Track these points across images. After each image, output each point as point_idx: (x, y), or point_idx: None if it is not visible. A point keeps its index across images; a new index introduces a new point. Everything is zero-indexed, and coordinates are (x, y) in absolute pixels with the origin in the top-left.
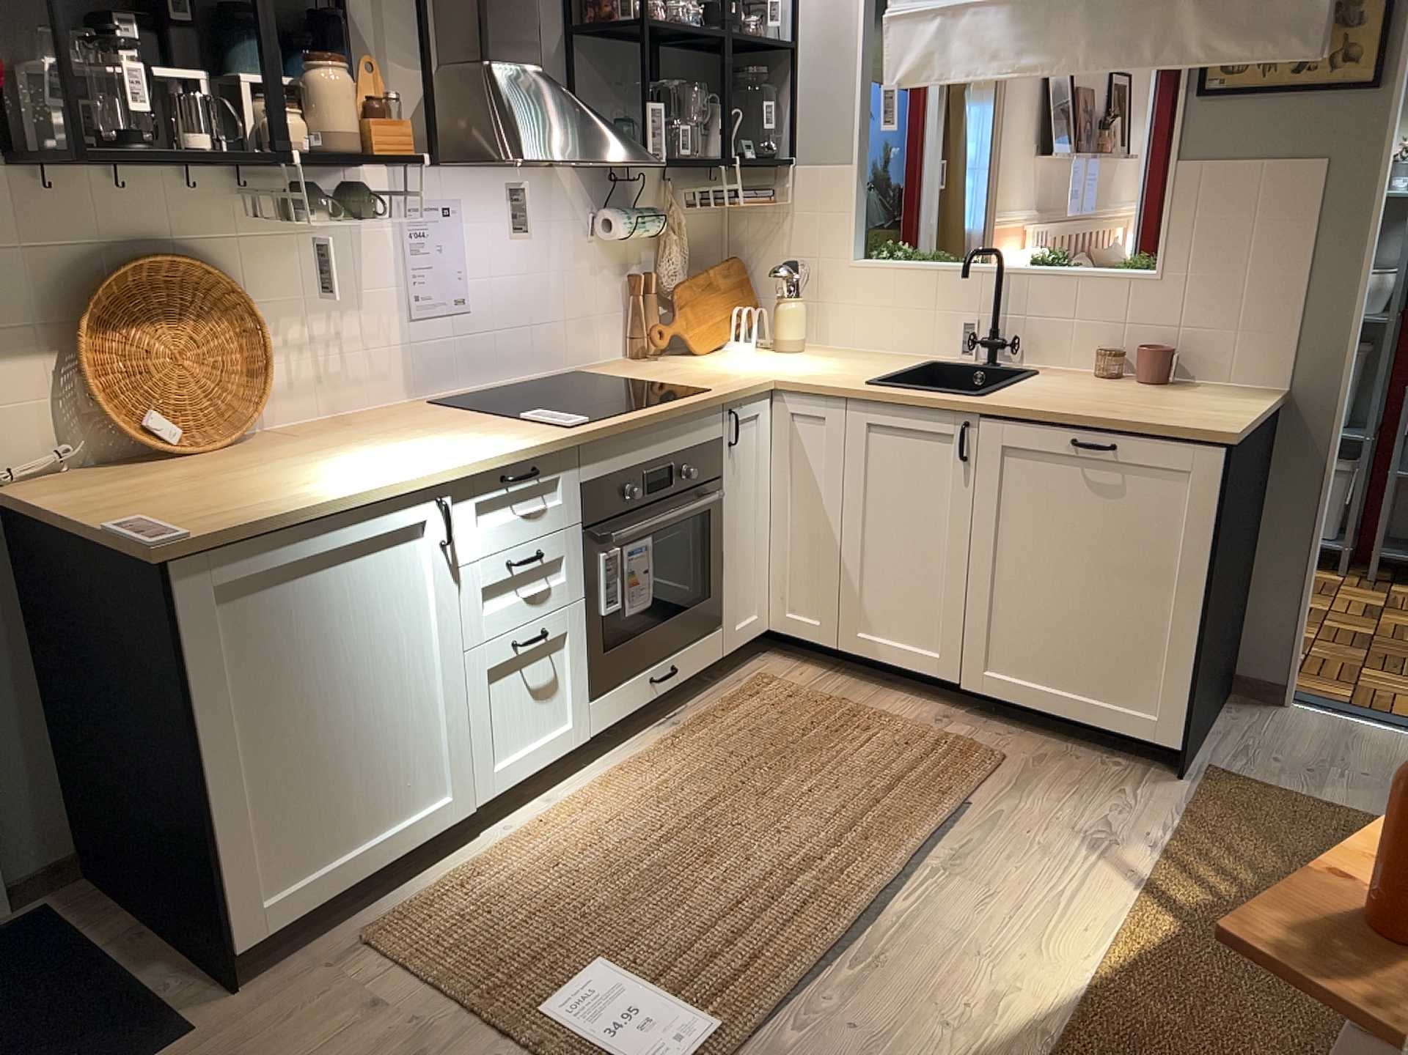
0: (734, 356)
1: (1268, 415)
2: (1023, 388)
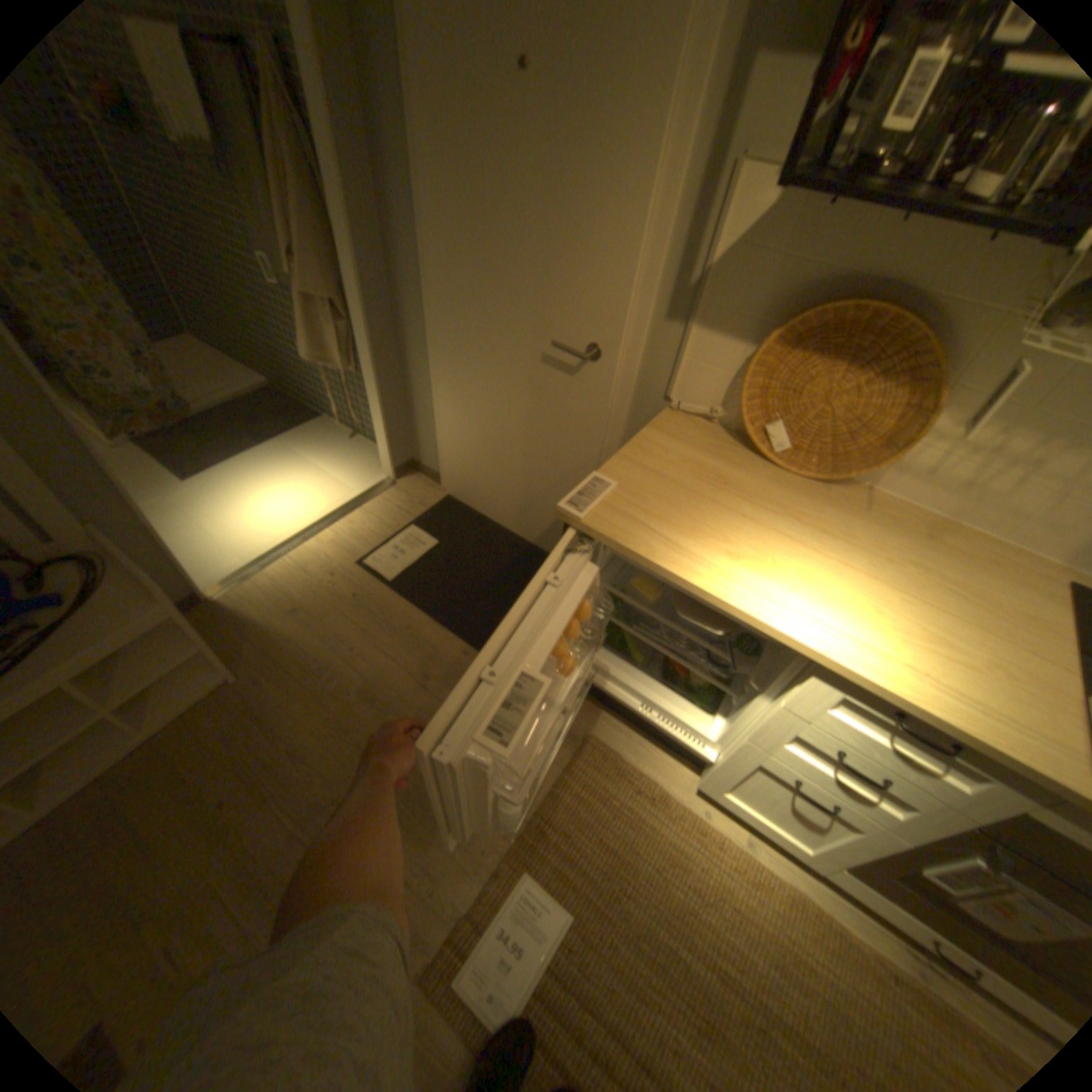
0: None
1: None
2: None
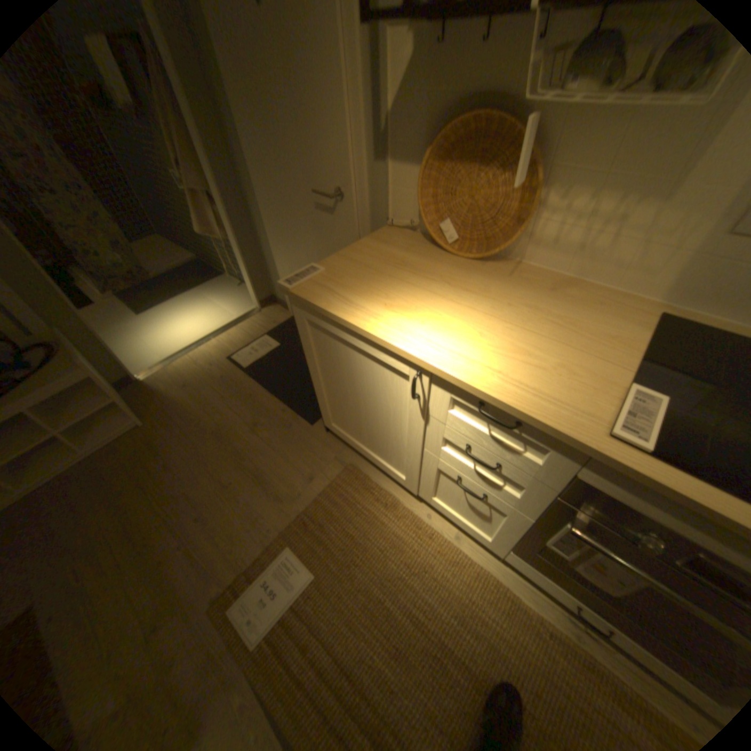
0: None
1: None
2: None
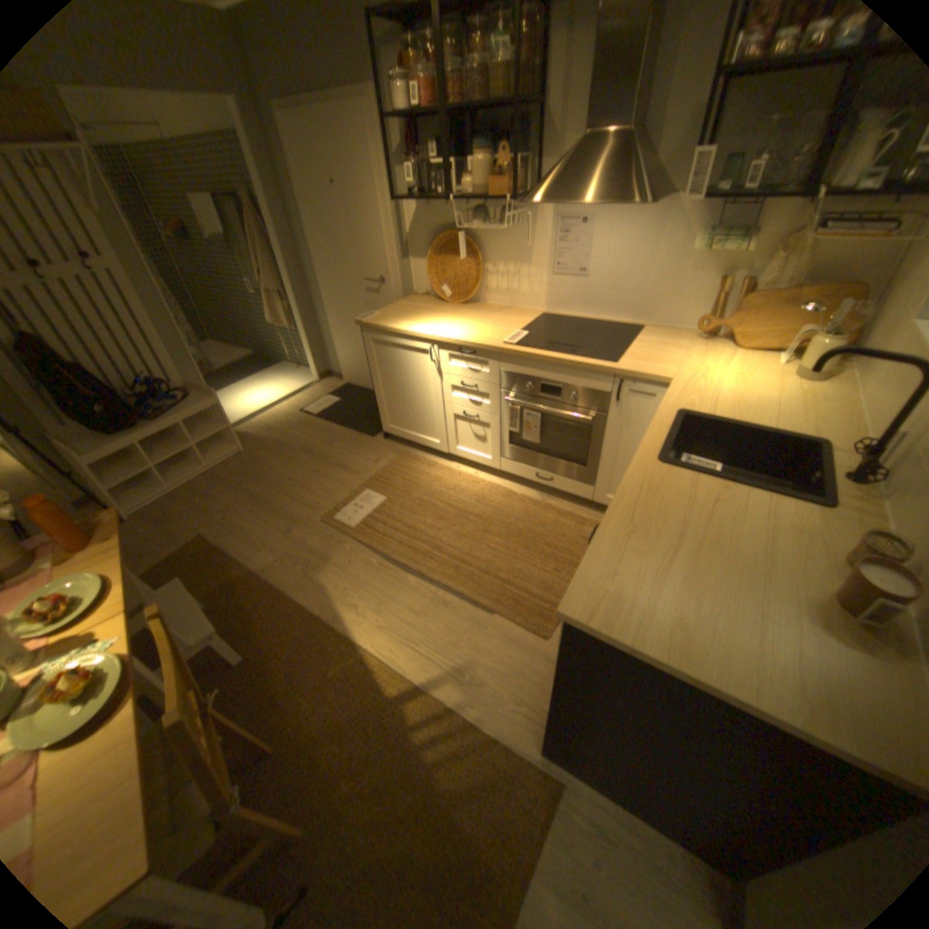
0: (756, 360)
1: (763, 719)
2: (722, 489)
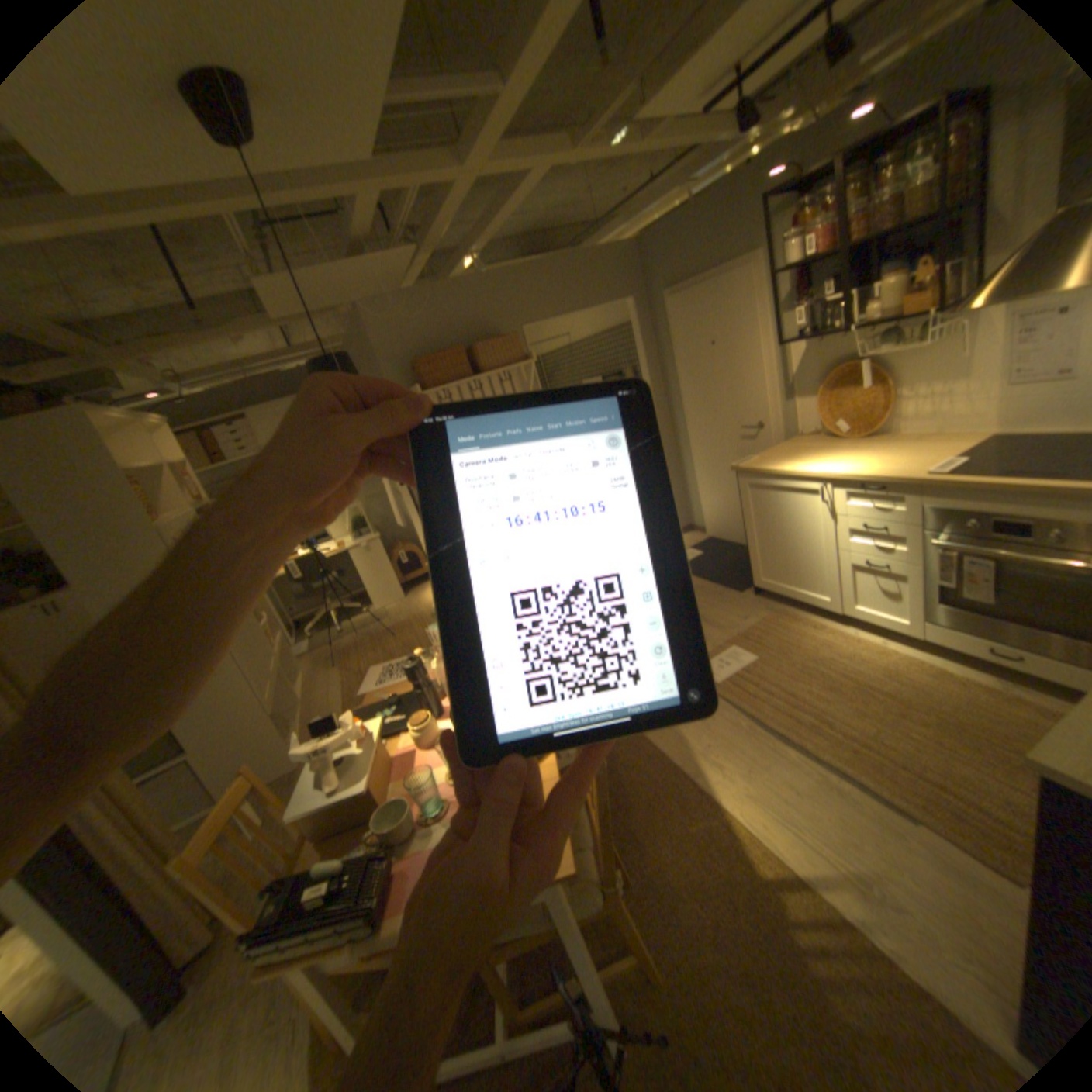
0: None
1: None
2: None
